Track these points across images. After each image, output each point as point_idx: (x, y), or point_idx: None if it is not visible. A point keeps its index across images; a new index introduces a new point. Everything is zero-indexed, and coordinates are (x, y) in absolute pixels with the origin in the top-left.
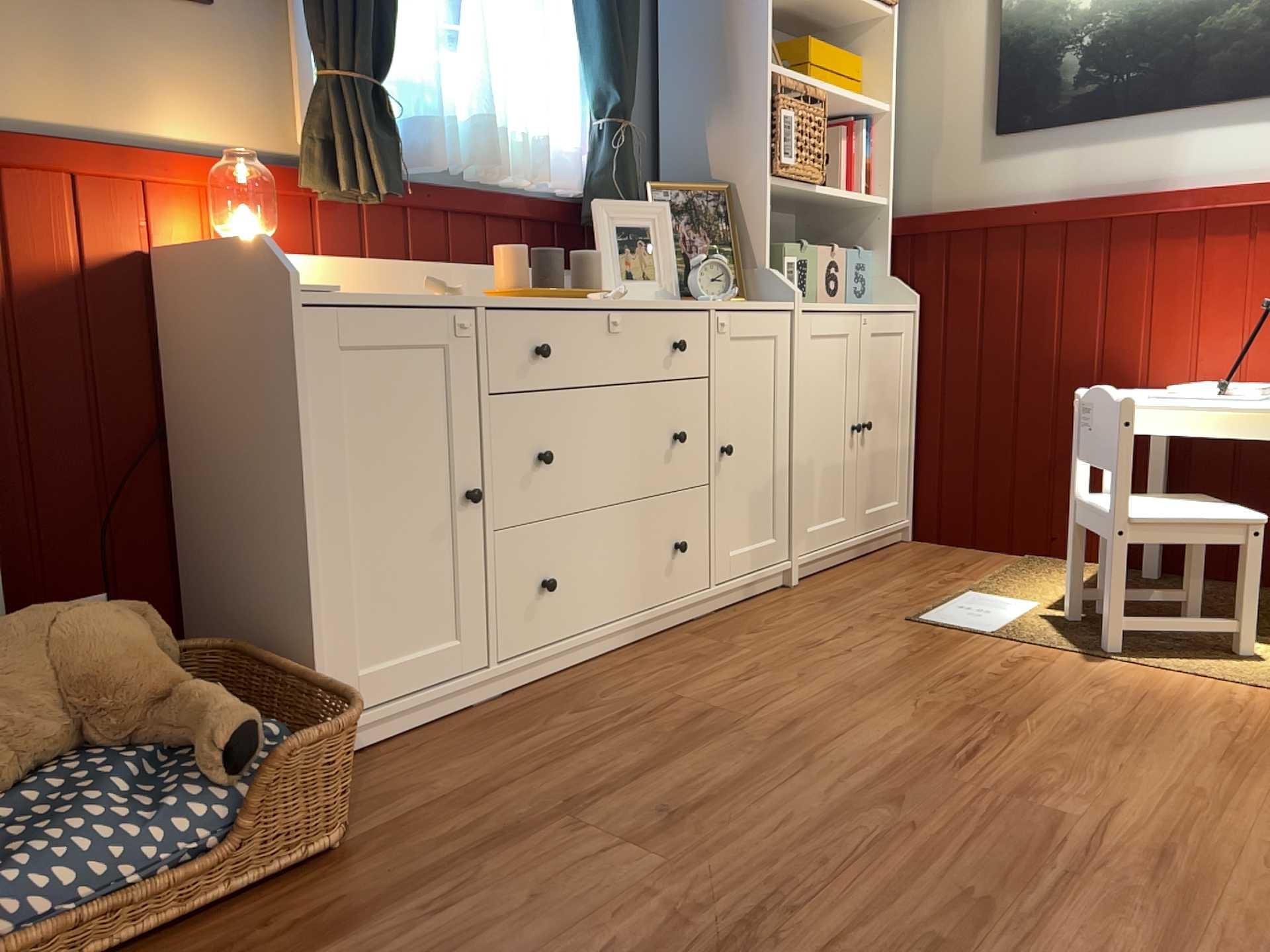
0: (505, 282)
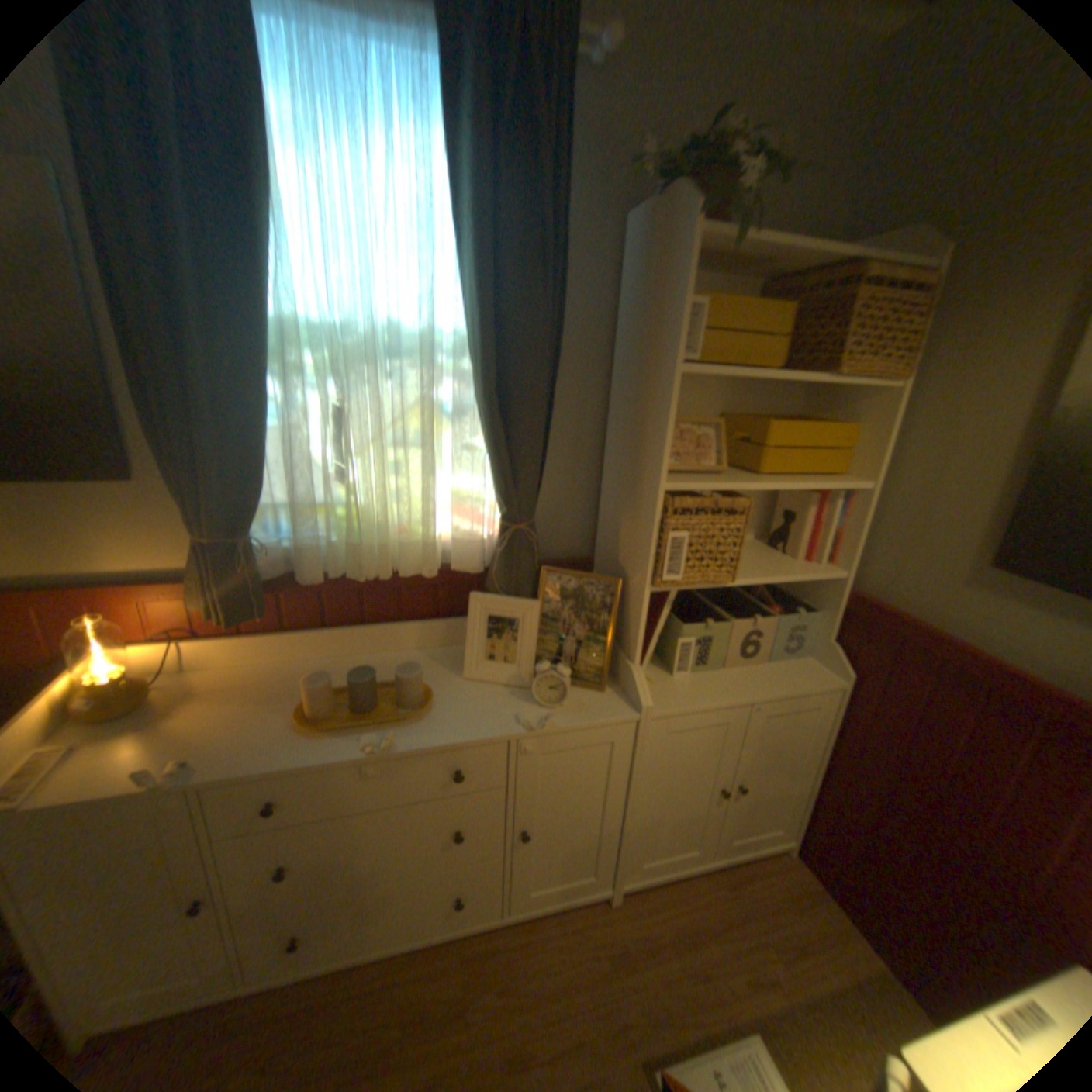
0: (308, 707)
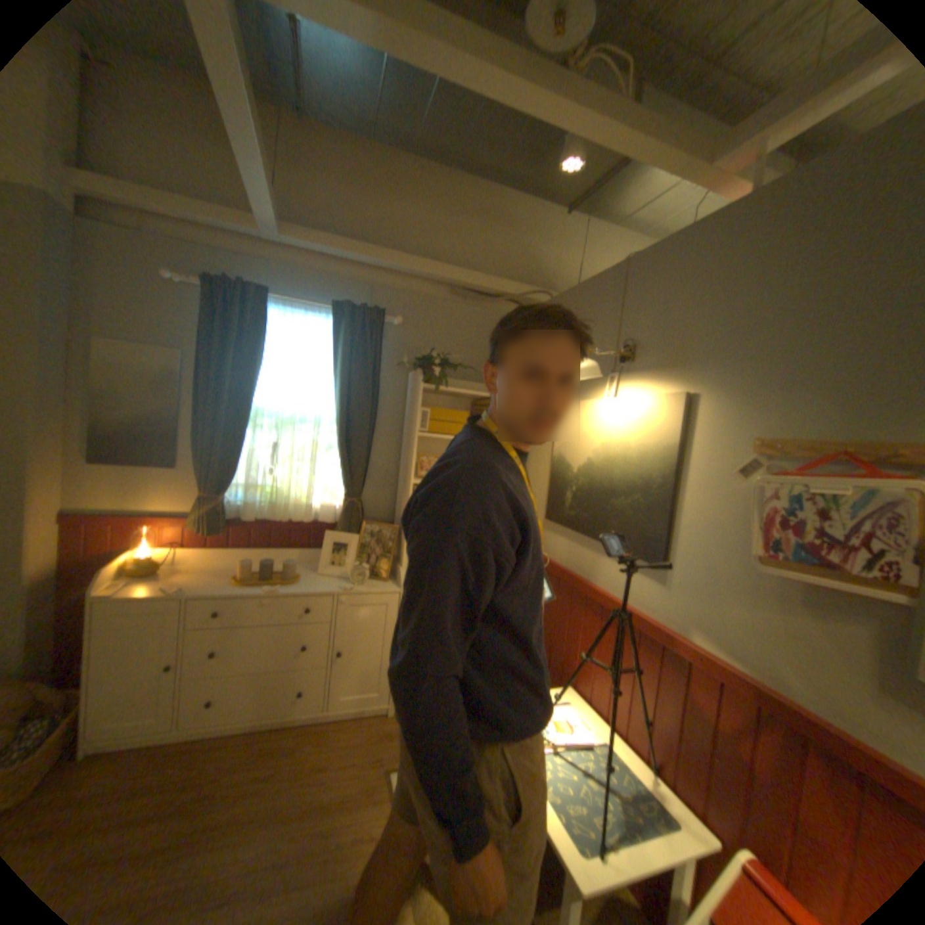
0: (239, 576)
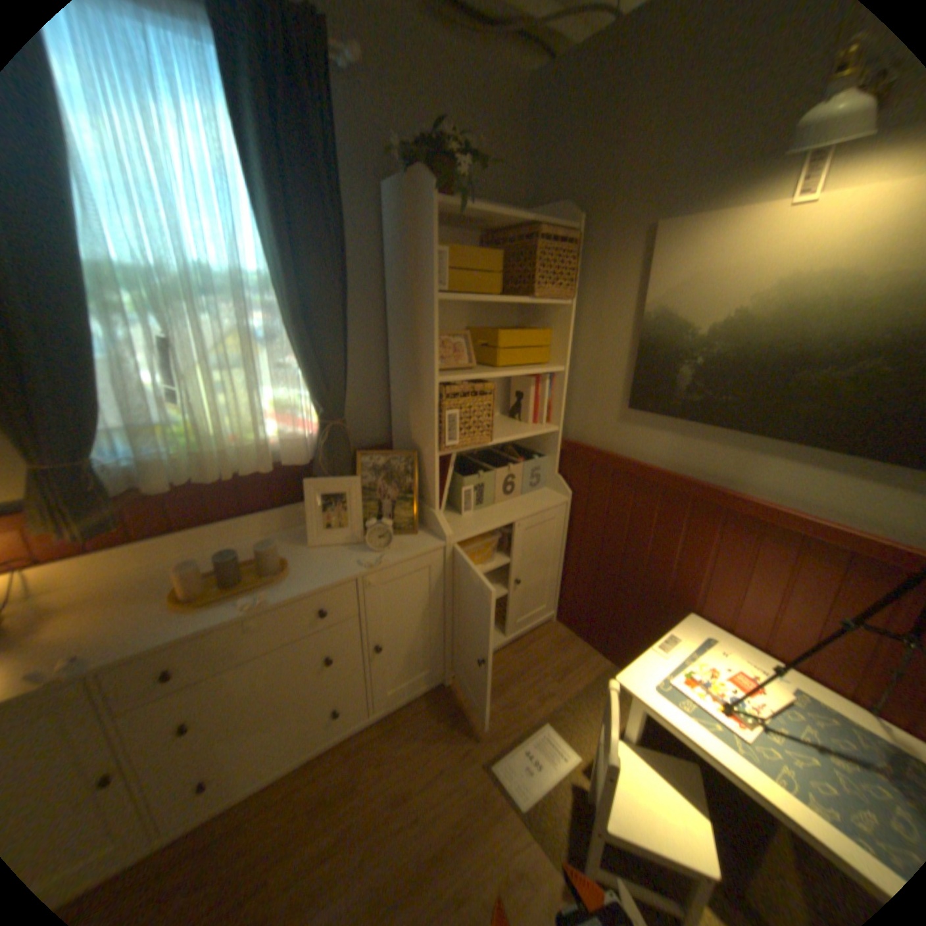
0: (179, 594)
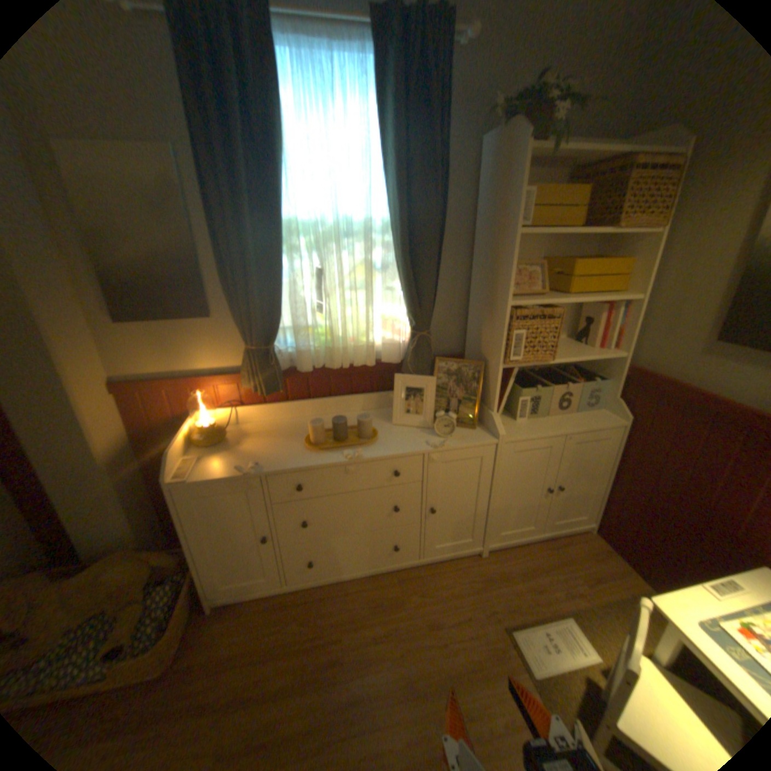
0: (312, 438)
